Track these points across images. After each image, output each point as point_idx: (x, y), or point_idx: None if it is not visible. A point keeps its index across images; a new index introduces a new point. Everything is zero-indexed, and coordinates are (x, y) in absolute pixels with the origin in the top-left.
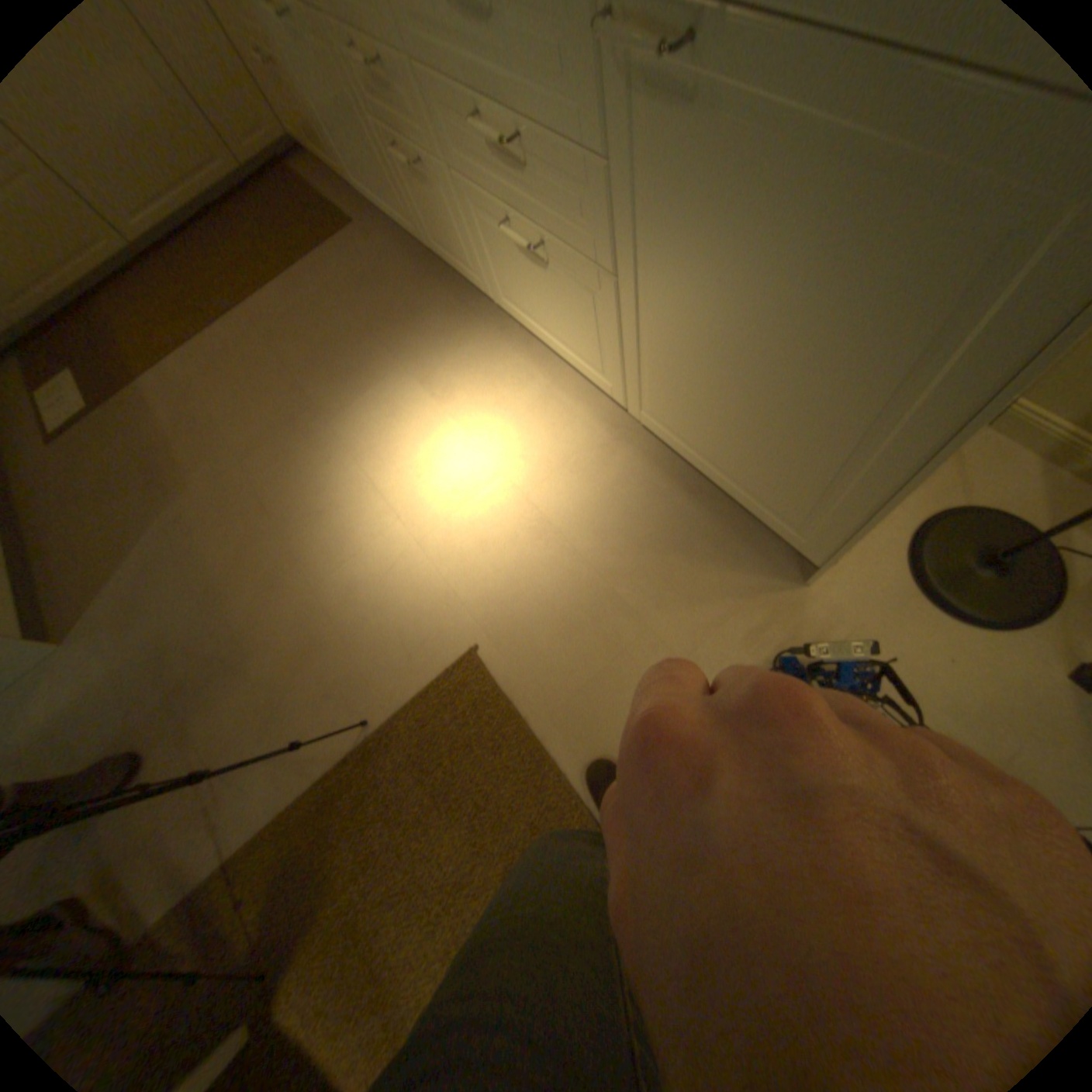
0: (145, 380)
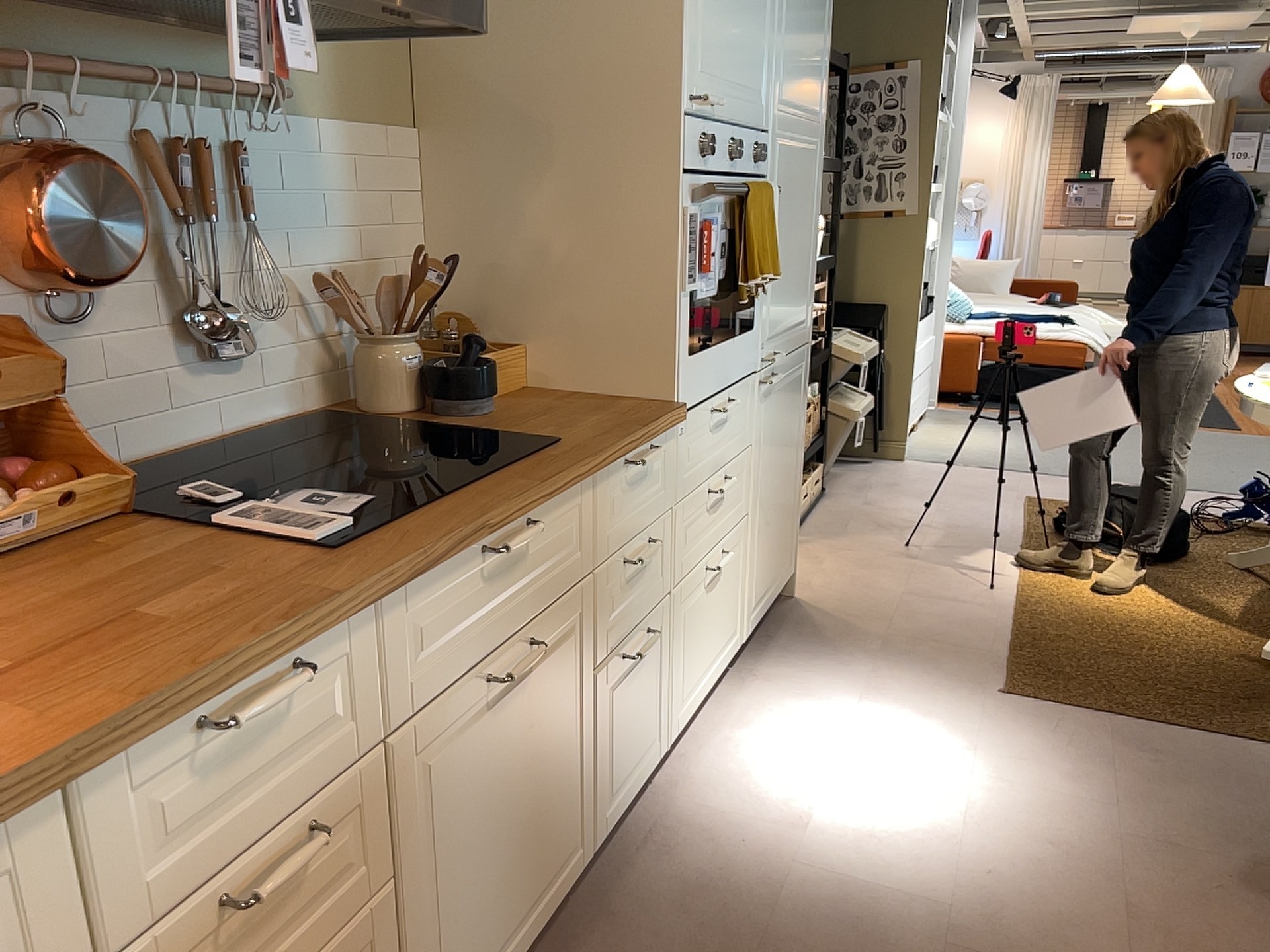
0: None
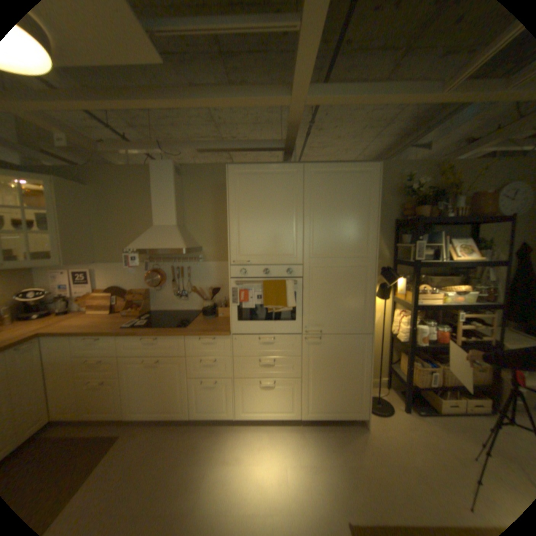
0: None
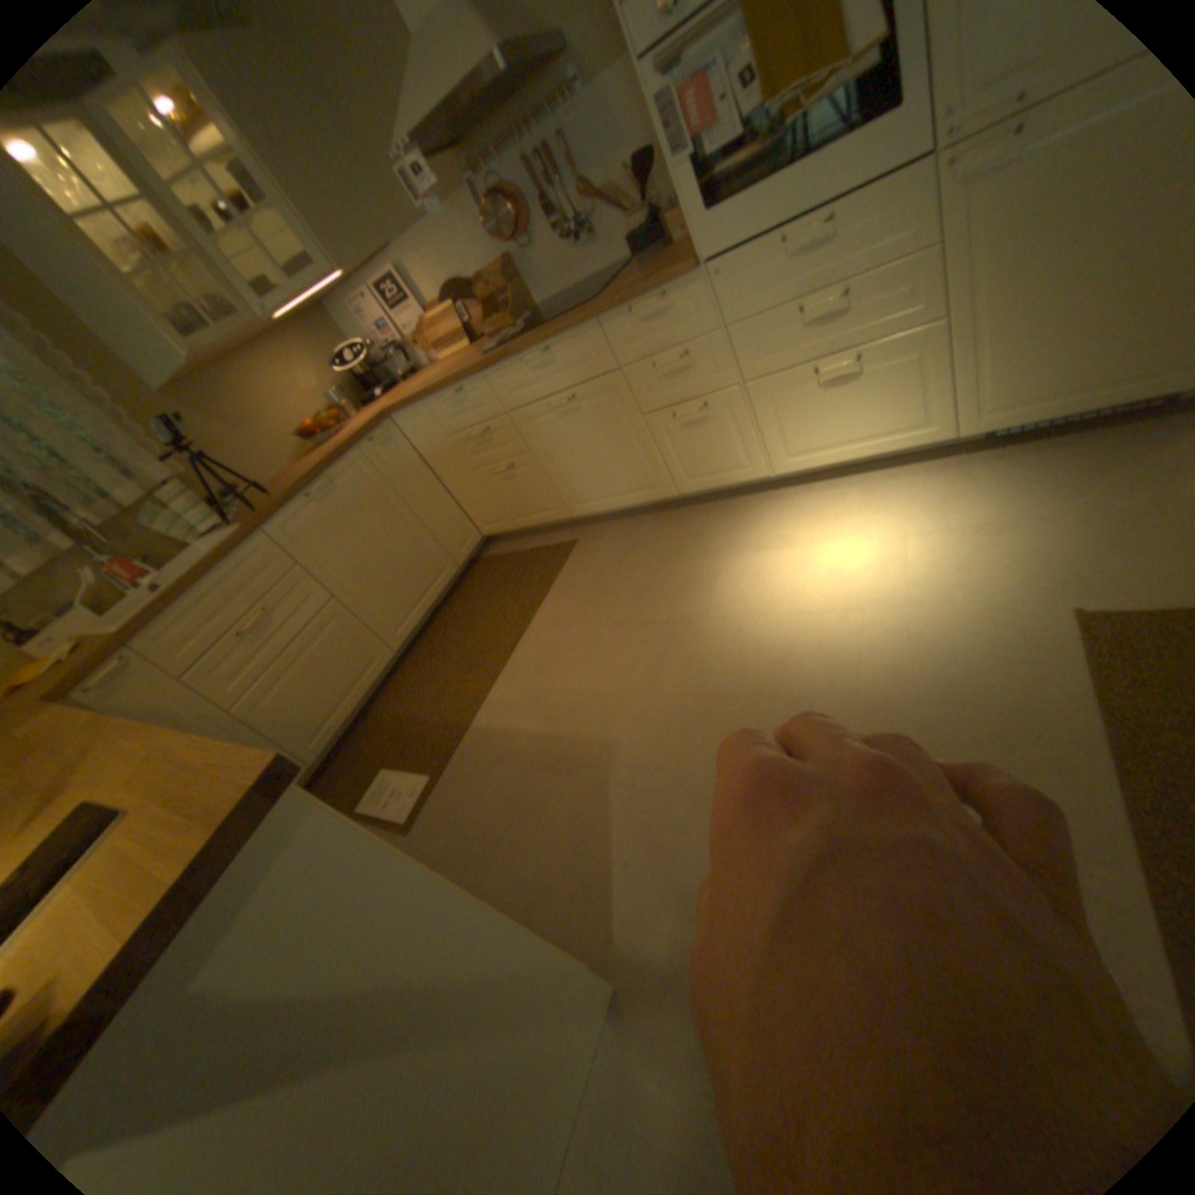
0: (480, 719)
